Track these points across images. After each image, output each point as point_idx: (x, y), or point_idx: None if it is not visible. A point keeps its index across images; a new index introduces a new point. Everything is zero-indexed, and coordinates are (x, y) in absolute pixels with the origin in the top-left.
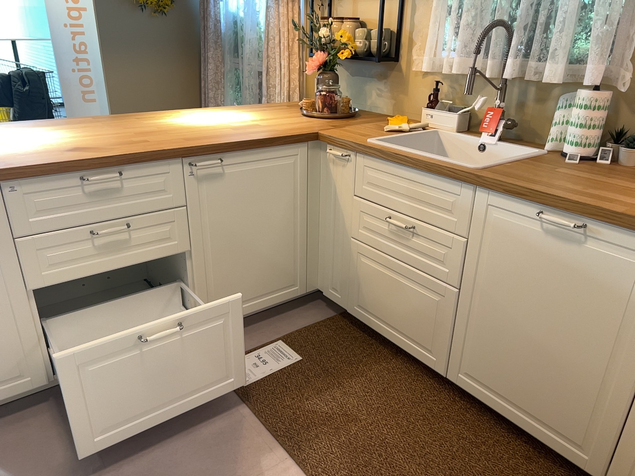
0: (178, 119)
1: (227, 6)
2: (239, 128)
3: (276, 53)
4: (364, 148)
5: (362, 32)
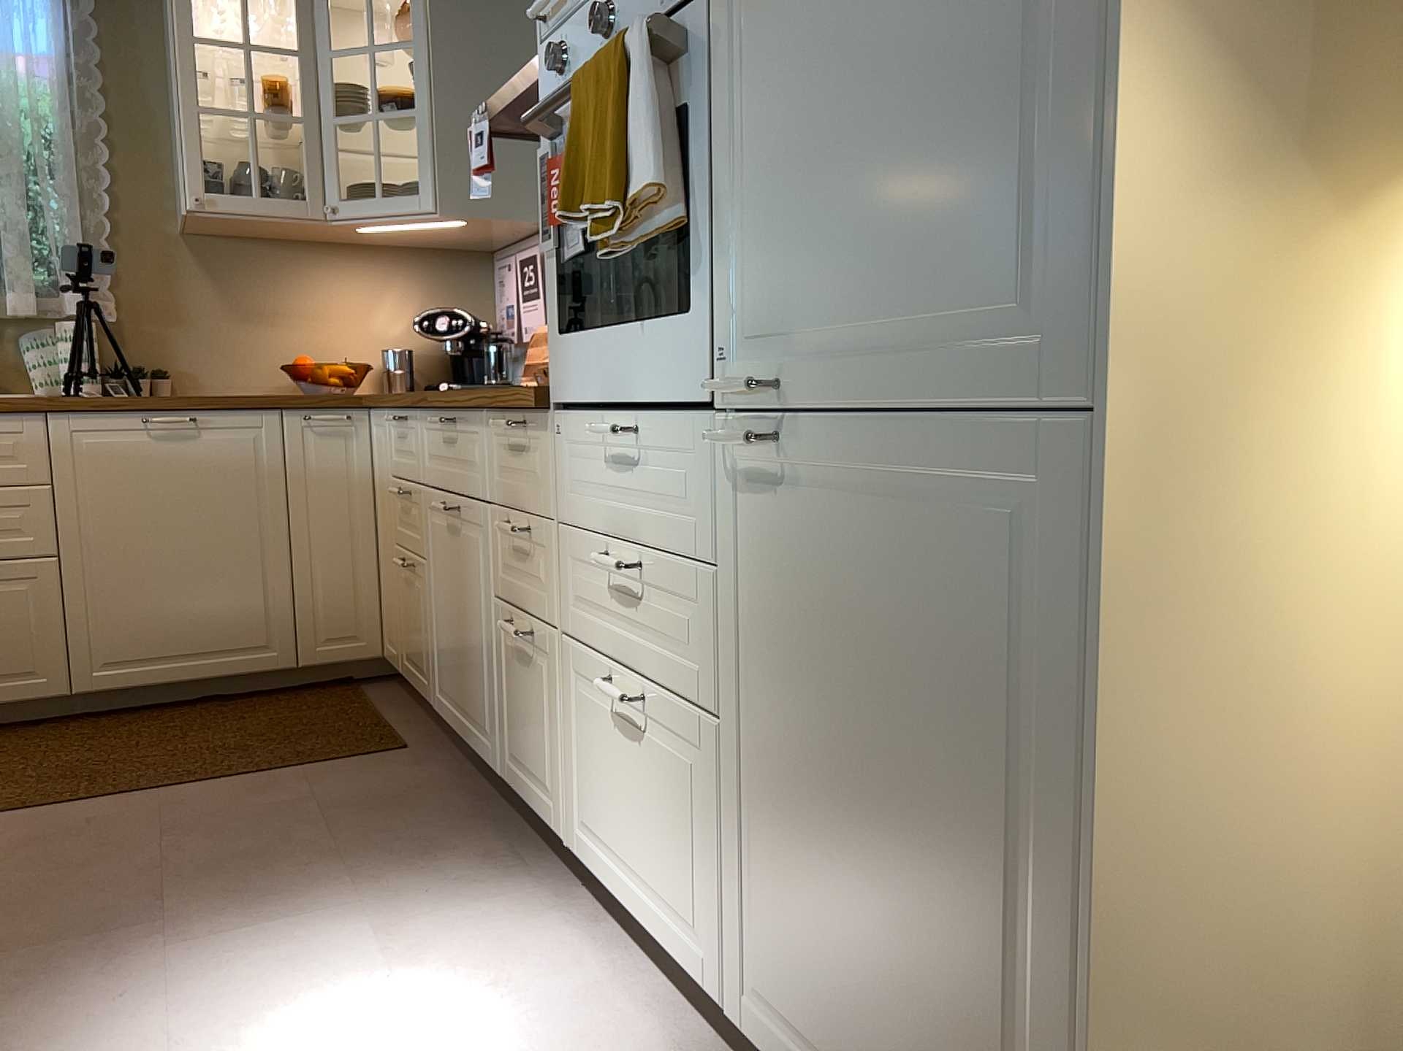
0: None
1: None
2: None
3: None
4: None
5: None
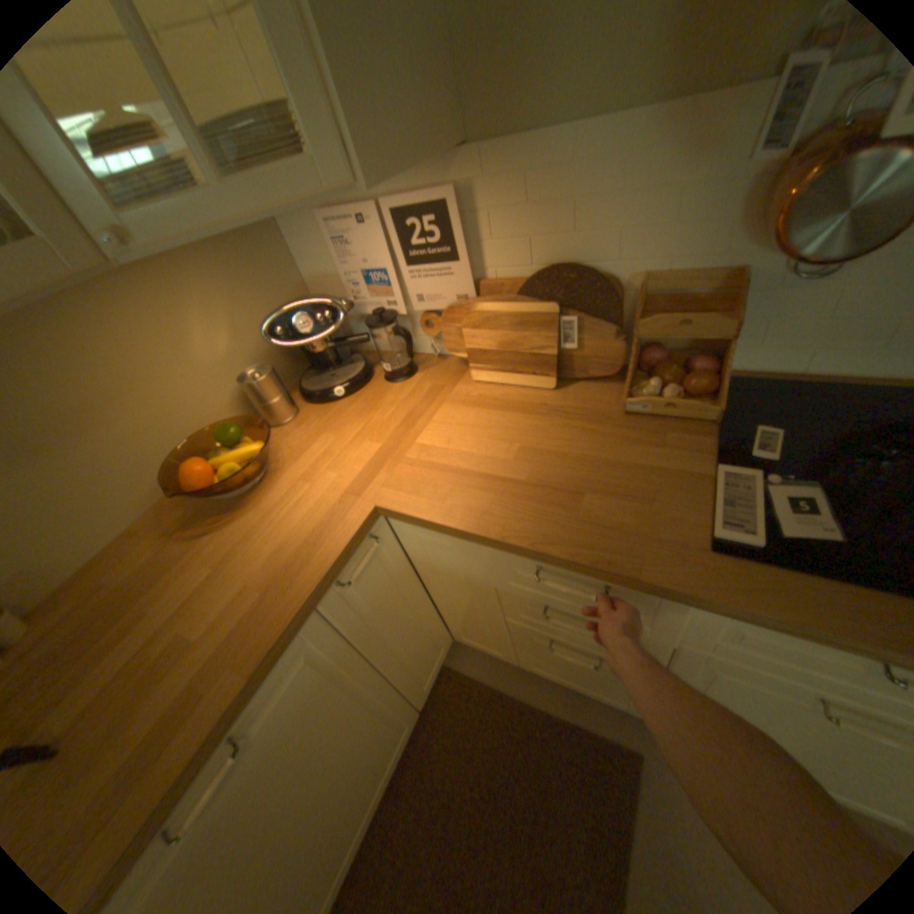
0: None
1: None
2: None
3: None
4: None
5: None
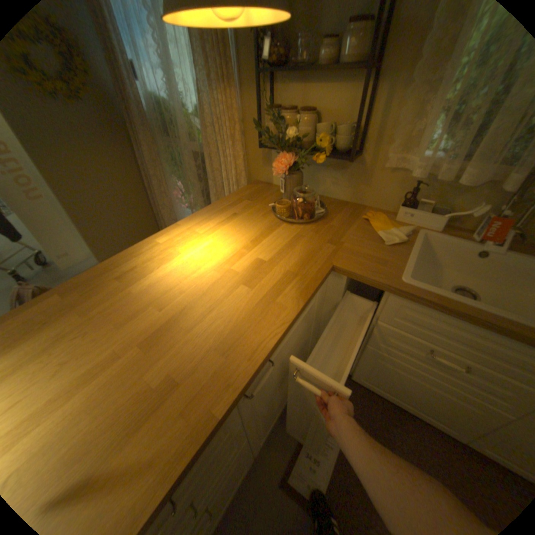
0: (166, 266)
1: (145, 84)
2: (252, 280)
3: (218, 140)
4: (412, 295)
5: (328, 124)
